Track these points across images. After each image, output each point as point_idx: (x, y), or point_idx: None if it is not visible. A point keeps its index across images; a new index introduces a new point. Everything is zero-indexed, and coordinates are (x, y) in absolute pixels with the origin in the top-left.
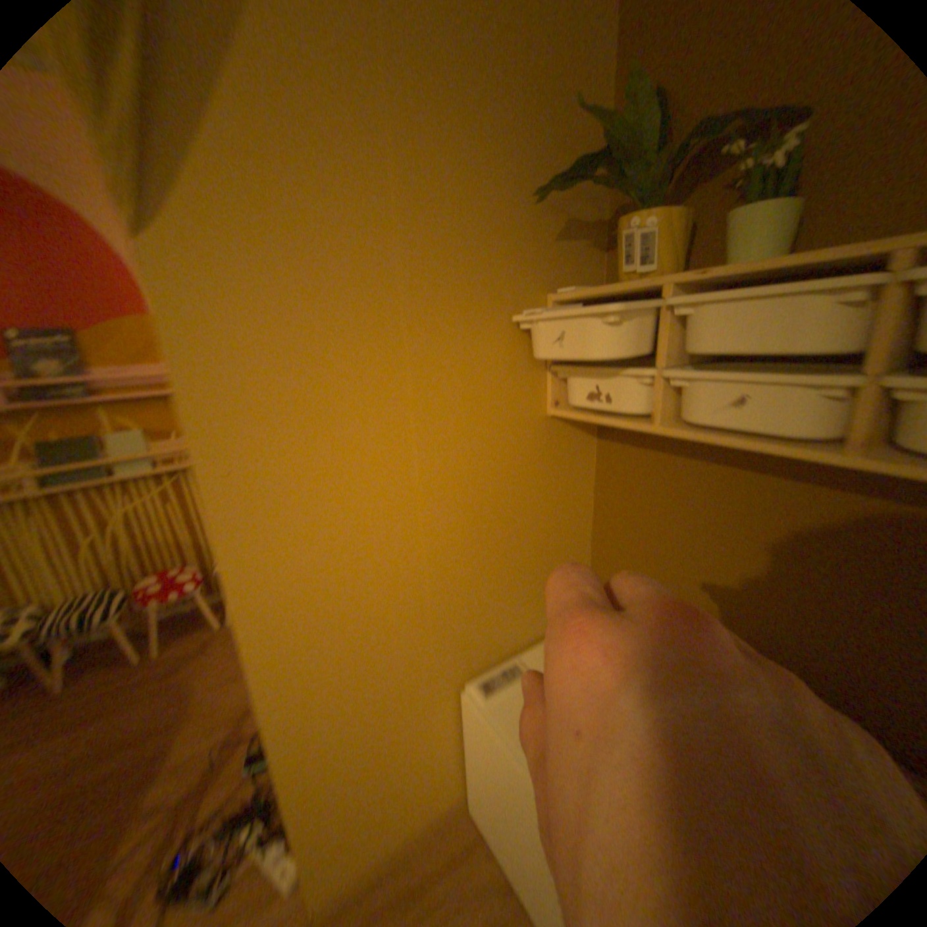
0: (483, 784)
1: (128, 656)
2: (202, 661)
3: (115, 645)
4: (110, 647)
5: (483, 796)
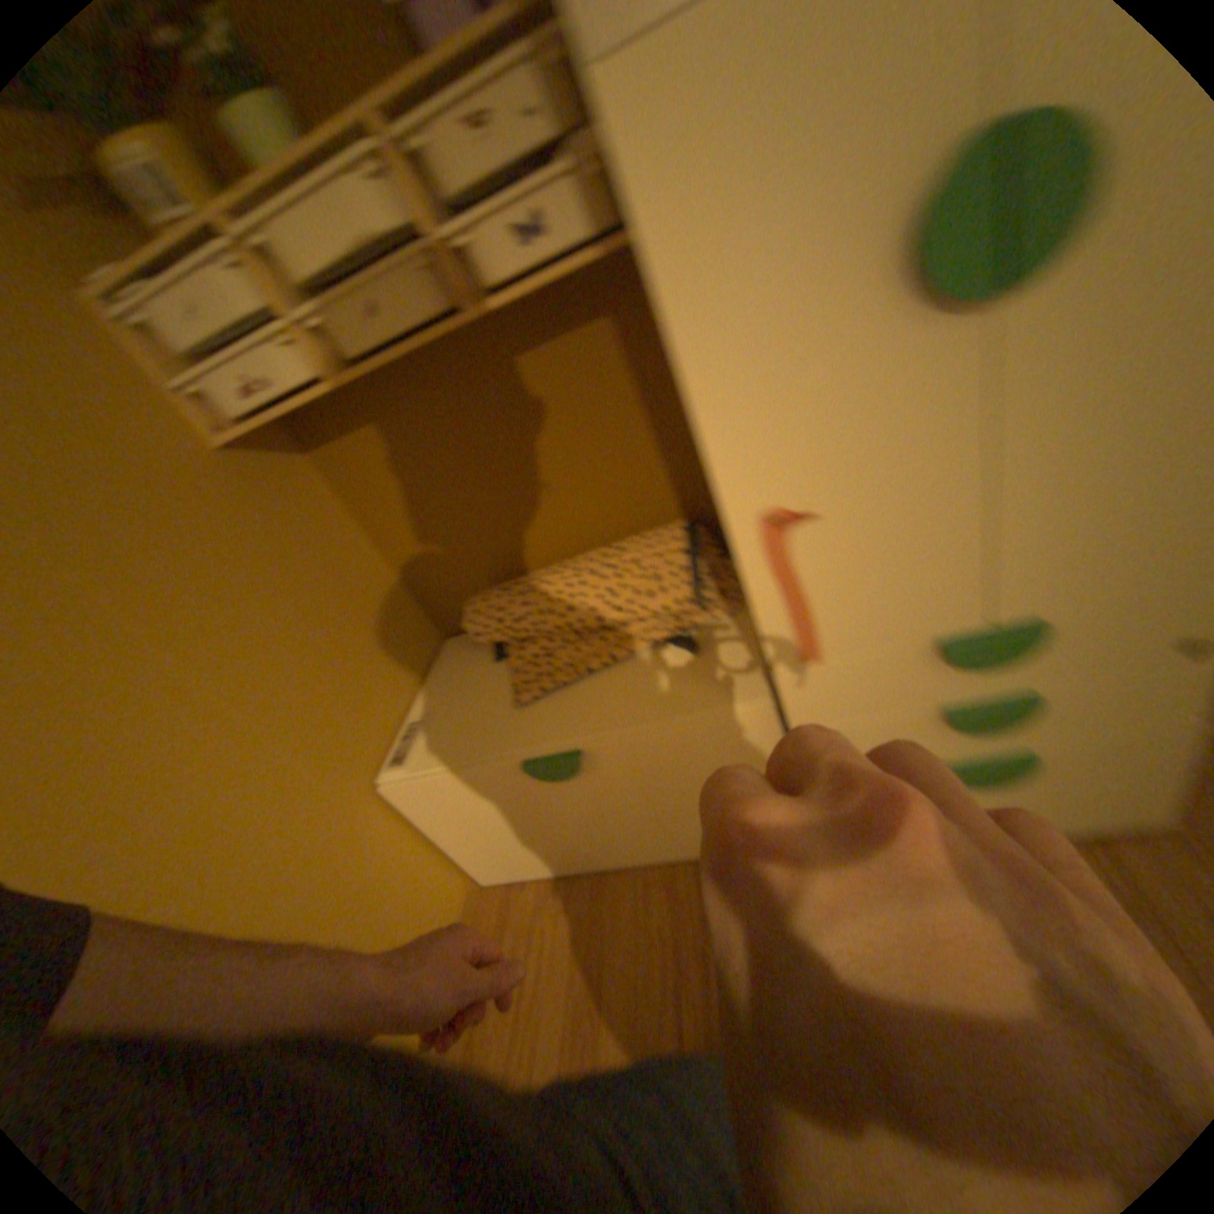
0: (472, 839)
1: None
2: None
3: None
4: None
5: (482, 849)
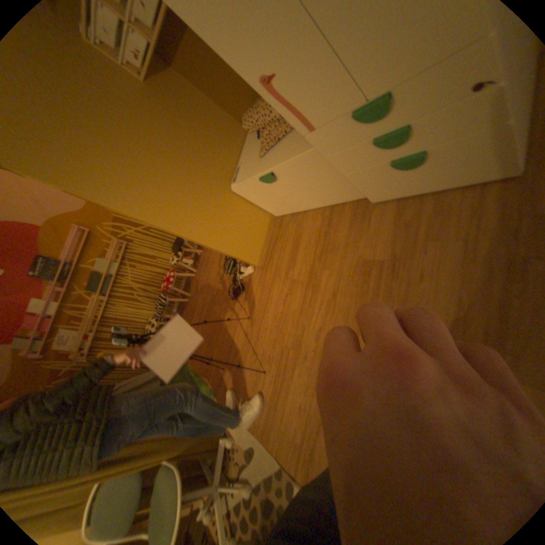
0: (264, 202)
1: (186, 302)
2: (201, 281)
3: (181, 306)
4: (181, 307)
5: (268, 205)
